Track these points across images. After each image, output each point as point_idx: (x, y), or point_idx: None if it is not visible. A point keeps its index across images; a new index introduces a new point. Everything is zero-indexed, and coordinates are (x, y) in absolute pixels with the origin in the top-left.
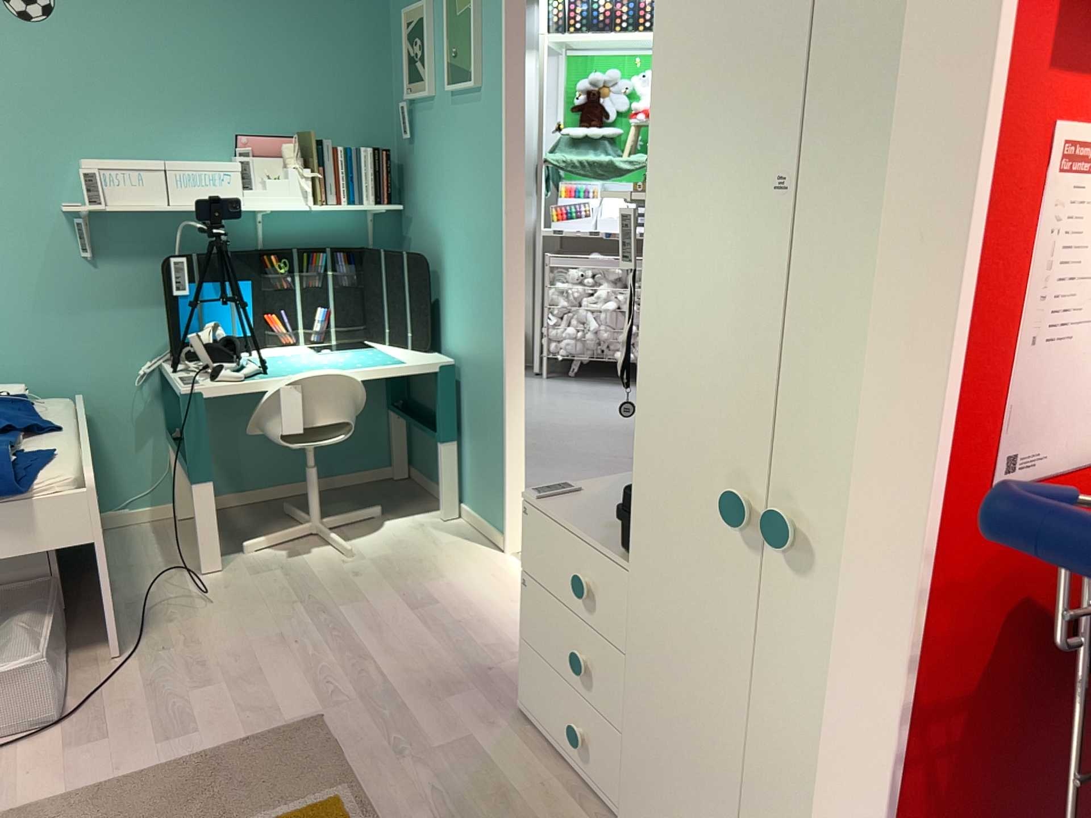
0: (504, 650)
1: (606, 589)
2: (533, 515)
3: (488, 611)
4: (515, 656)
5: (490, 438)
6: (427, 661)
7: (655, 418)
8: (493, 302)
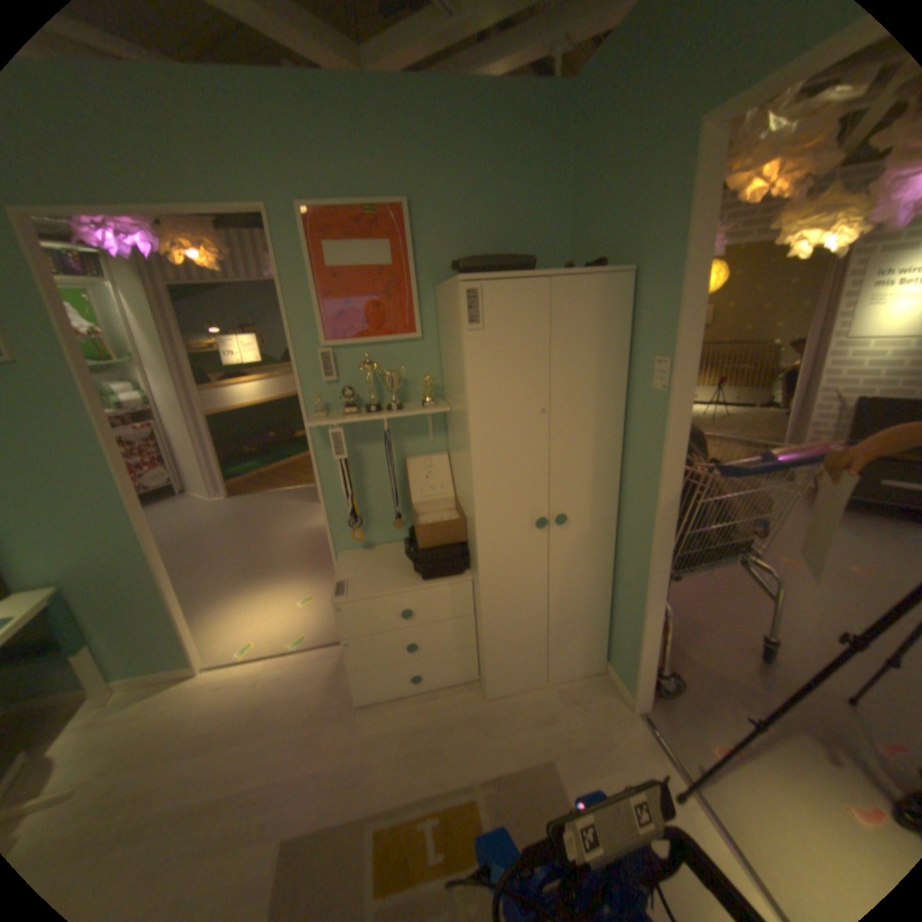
0: (296, 703)
1: (422, 604)
2: (346, 608)
3: (251, 703)
4: (307, 699)
5: (142, 618)
6: (273, 752)
7: (487, 513)
8: (111, 525)
